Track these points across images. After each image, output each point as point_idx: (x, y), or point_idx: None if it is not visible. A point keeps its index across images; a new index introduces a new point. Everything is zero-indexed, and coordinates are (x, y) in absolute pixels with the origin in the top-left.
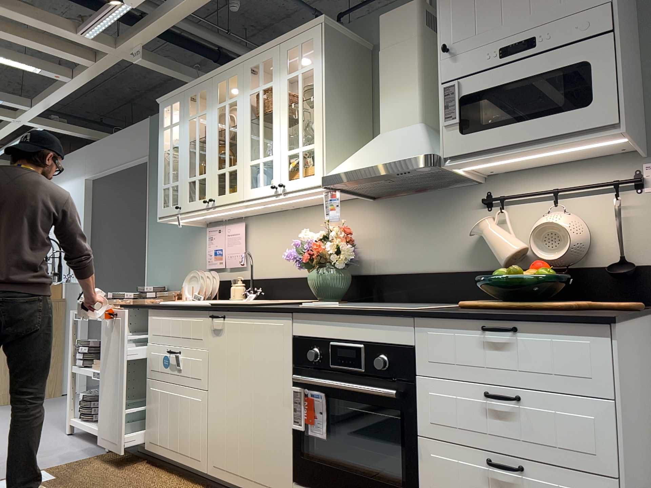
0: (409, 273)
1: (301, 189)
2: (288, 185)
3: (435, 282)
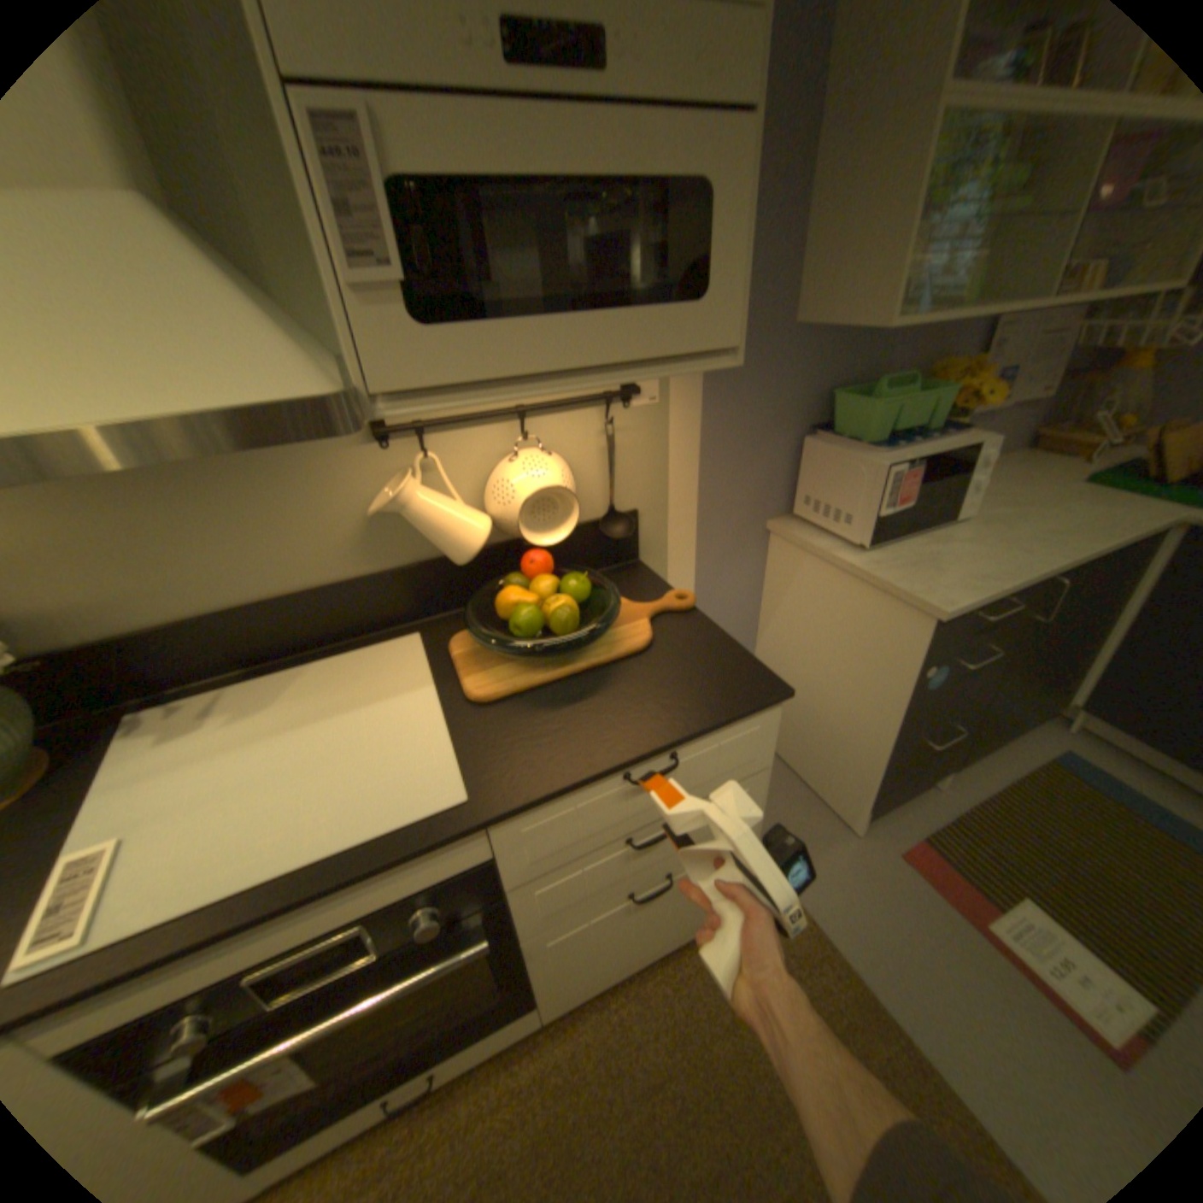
0: (212, 614)
1: None
2: None
3: (295, 614)
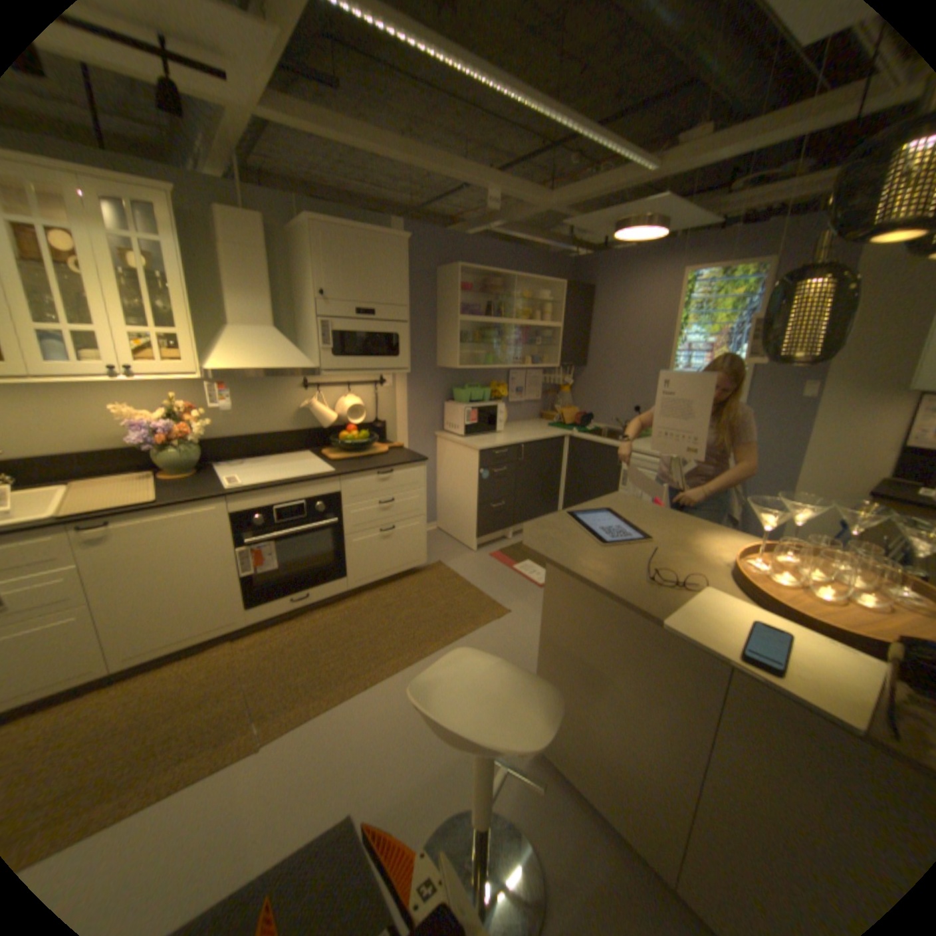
0: (244, 436)
1: (158, 374)
2: (138, 369)
3: (269, 440)
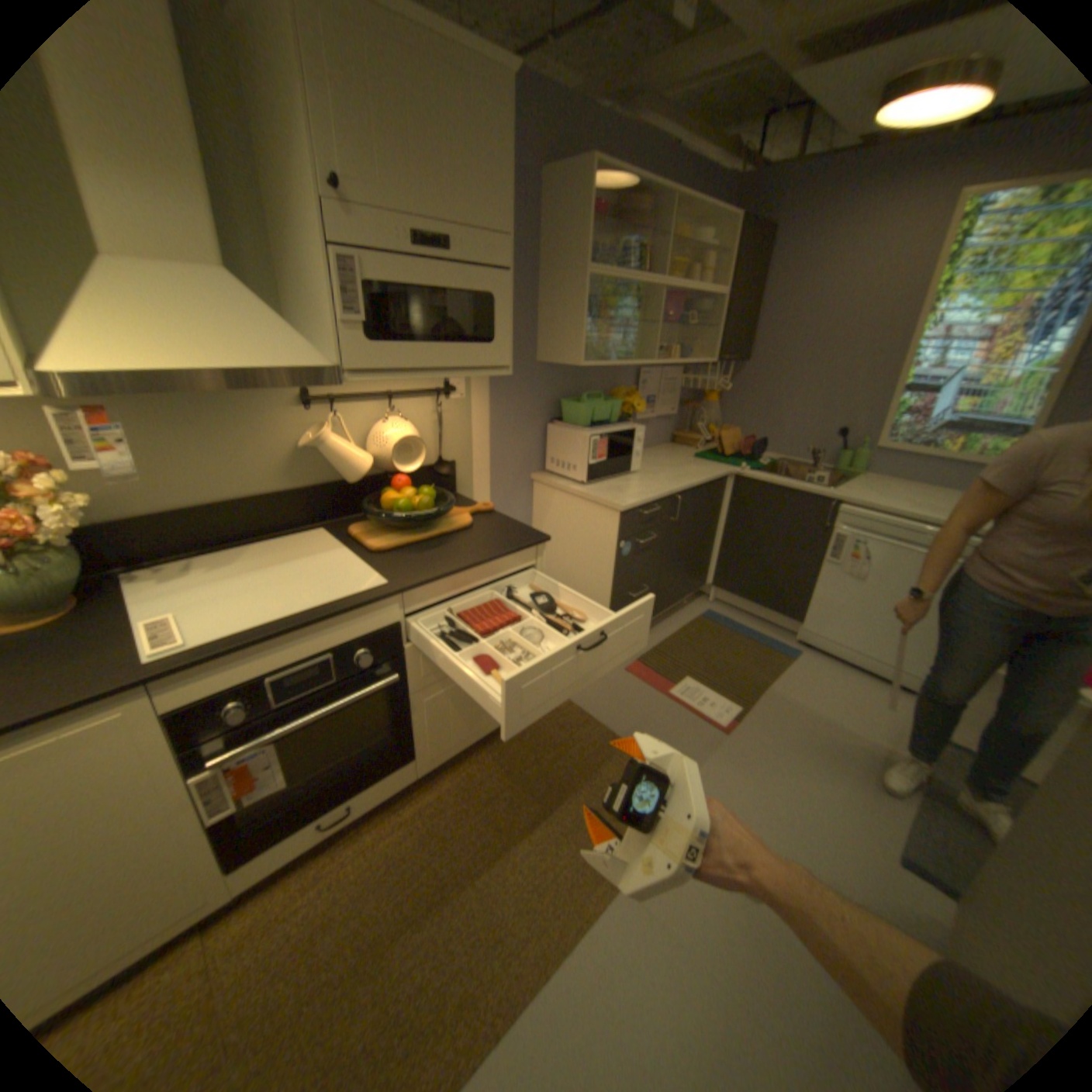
0: (186, 509)
1: None
2: None
3: (241, 513)
